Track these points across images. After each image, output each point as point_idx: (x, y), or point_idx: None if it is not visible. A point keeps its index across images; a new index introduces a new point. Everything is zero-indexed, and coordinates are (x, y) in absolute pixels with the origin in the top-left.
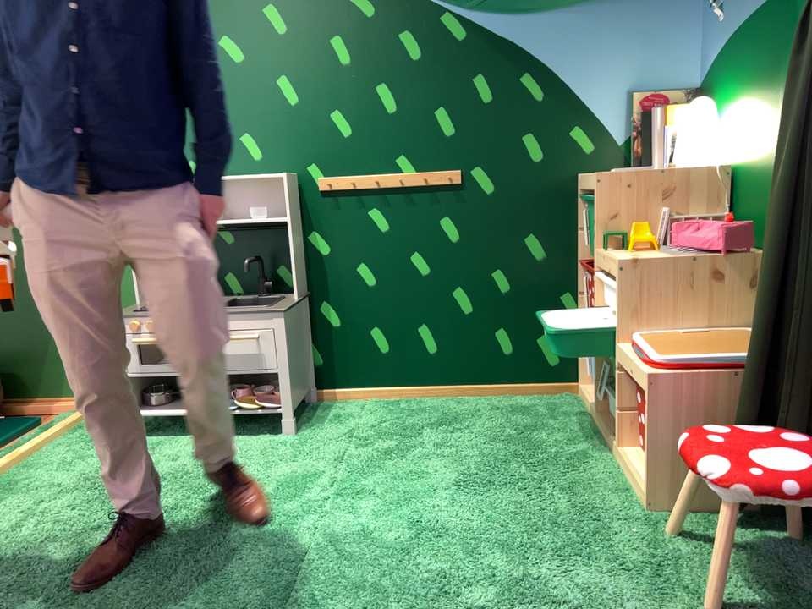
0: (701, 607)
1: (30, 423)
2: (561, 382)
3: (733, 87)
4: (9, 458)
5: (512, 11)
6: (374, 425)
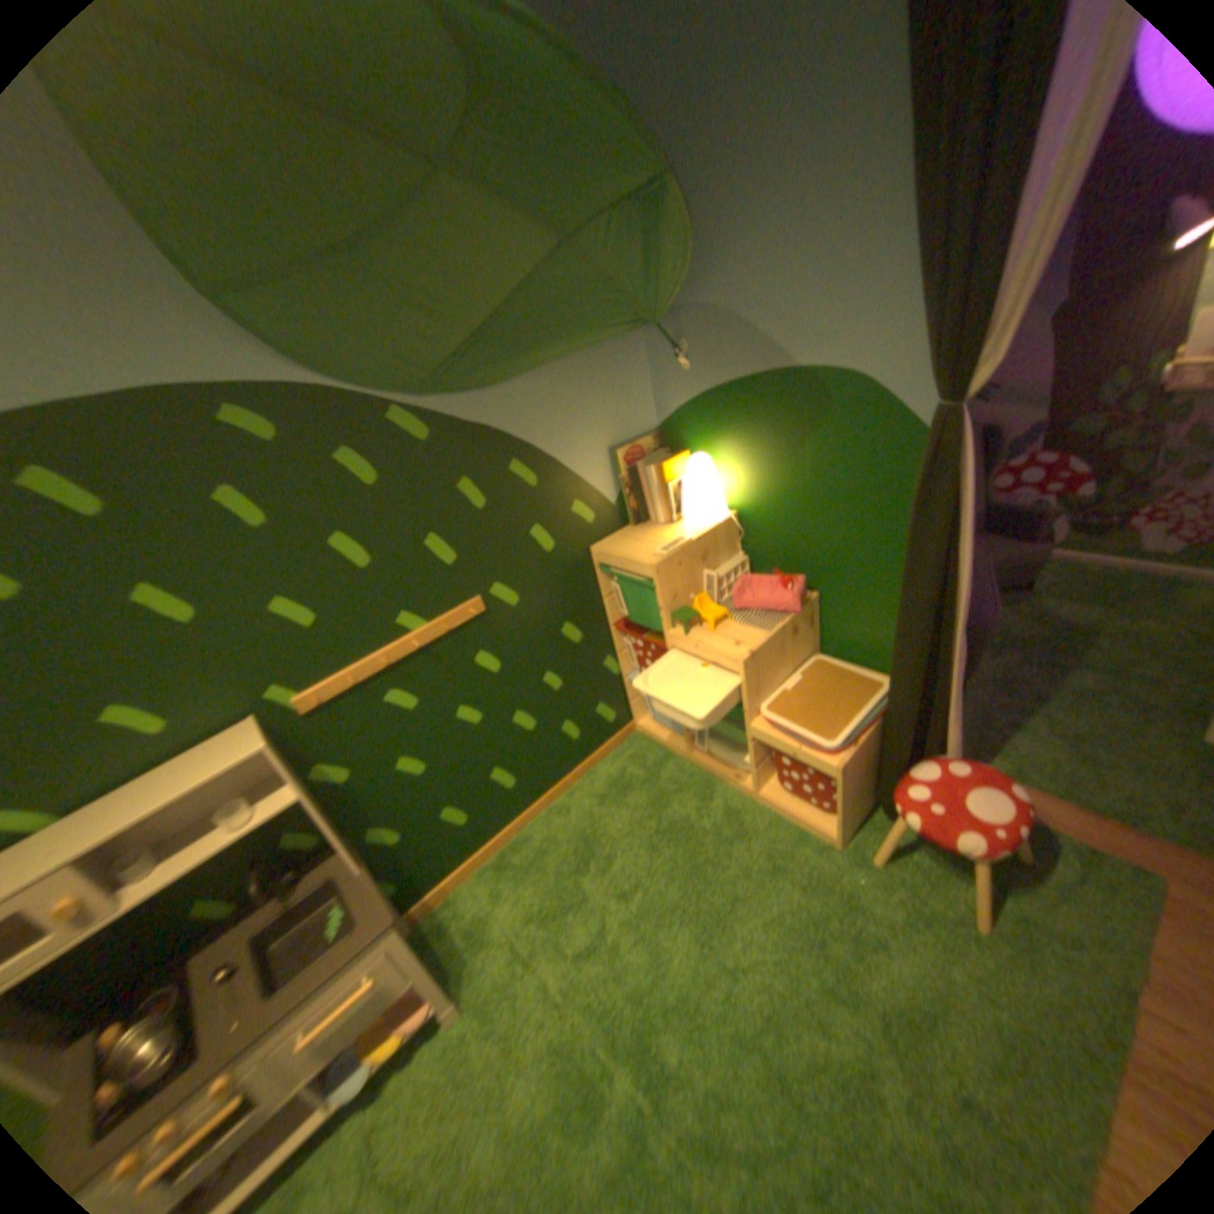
0: (974, 932)
1: None
2: (622, 730)
3: (723, 440)
4: None
5: (478, 387)
6: (522, 915)
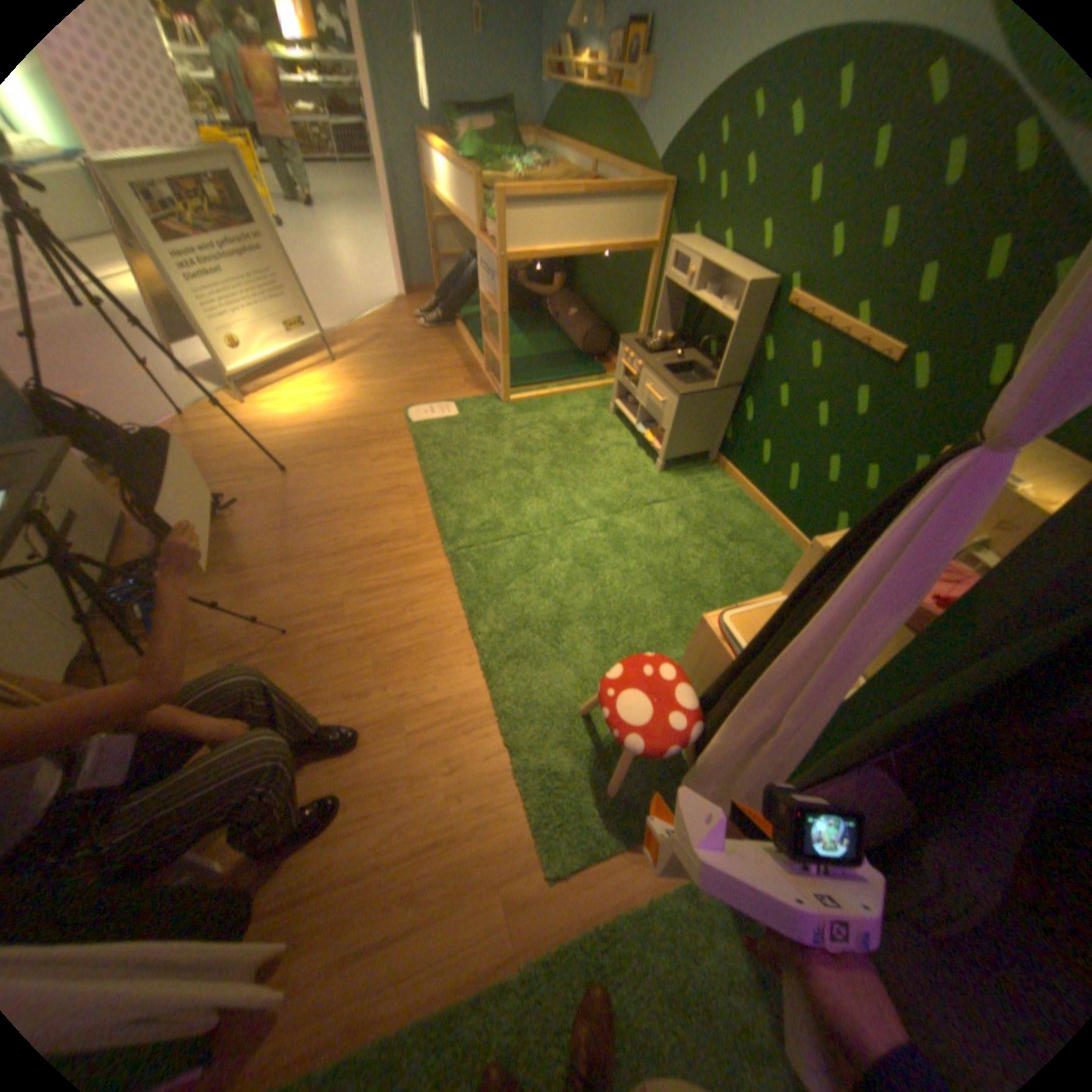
0: (582, 706)
1: (599, 373)
2: None
3: None
4: (559, 392)
5: None
6: (700, 503)
